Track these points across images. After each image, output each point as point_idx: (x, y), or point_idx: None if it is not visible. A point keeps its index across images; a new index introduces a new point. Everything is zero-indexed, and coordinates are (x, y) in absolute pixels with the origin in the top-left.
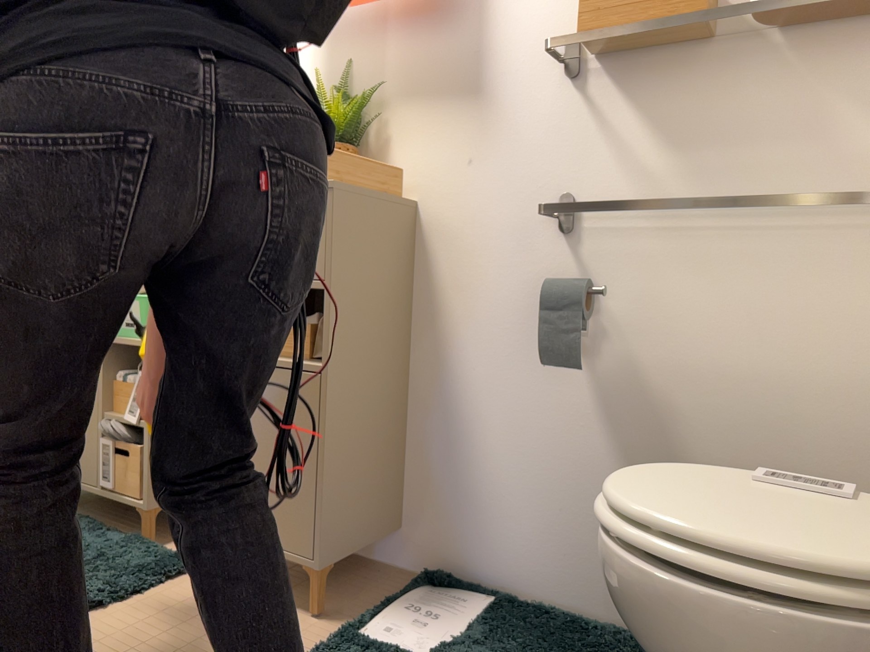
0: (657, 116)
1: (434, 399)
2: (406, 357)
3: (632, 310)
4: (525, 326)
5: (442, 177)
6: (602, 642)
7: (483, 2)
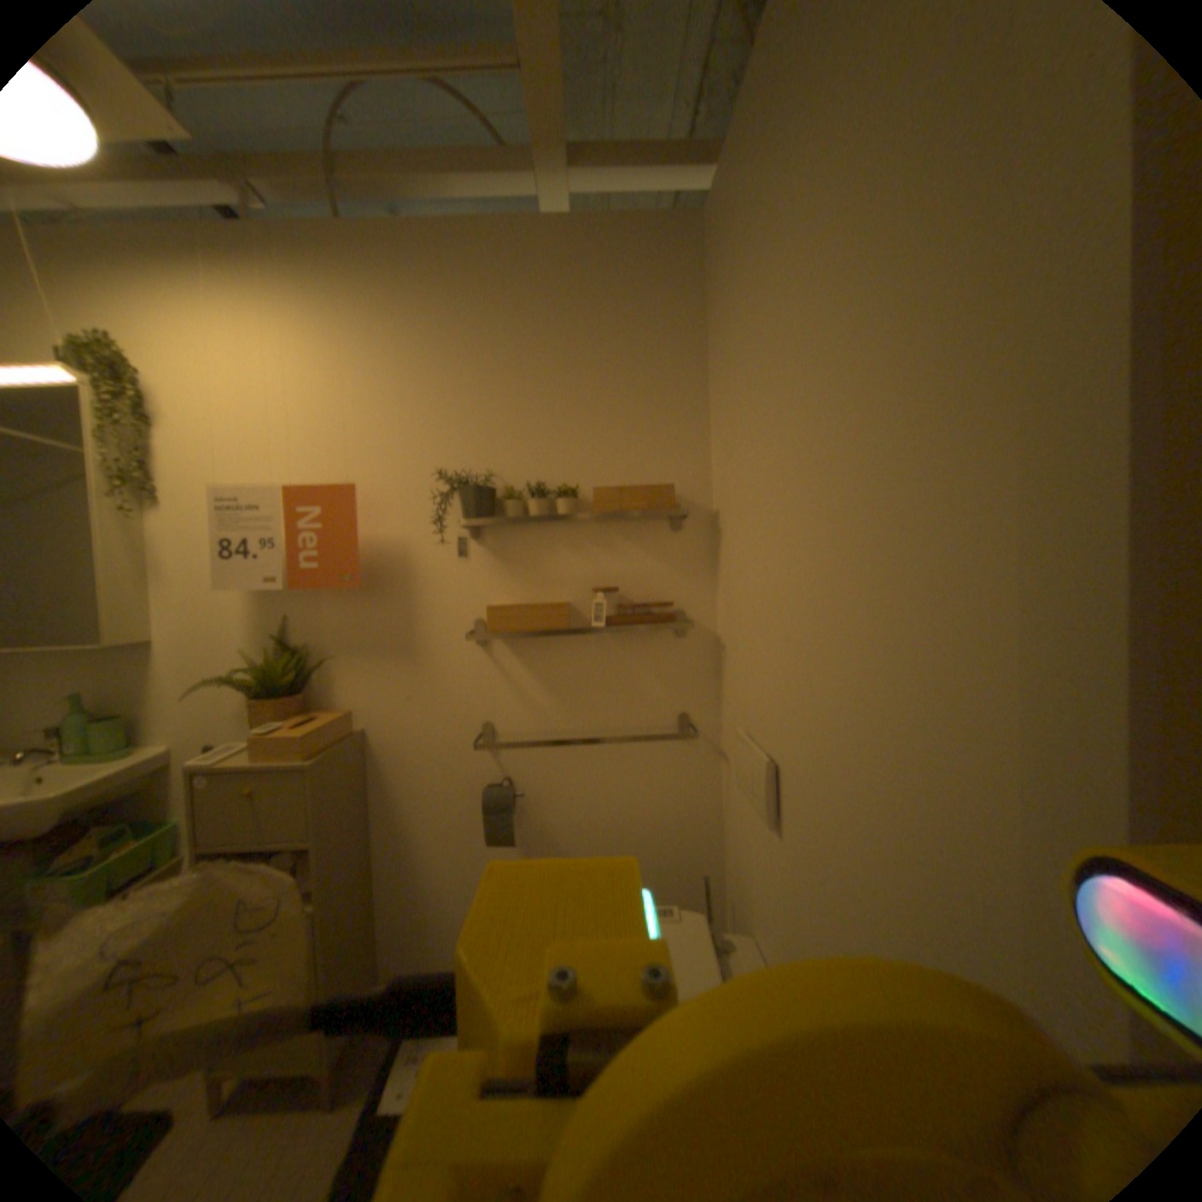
0: (546, 669)
1: (398, 878)
2: (370, 851)
3: (543, 794)
4: (469, 813)
5: (388, 708)
6: None
7: (410, 580)
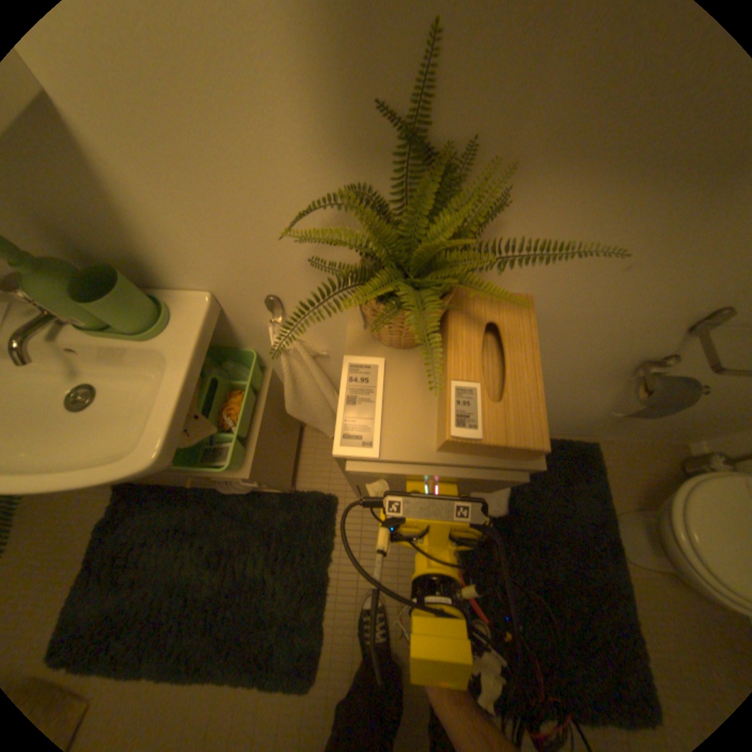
0: None
1: None
2: None
3: (699, 369)
4: (591, 372)
5: (575, 277)
6: (572, 467)
7: None
